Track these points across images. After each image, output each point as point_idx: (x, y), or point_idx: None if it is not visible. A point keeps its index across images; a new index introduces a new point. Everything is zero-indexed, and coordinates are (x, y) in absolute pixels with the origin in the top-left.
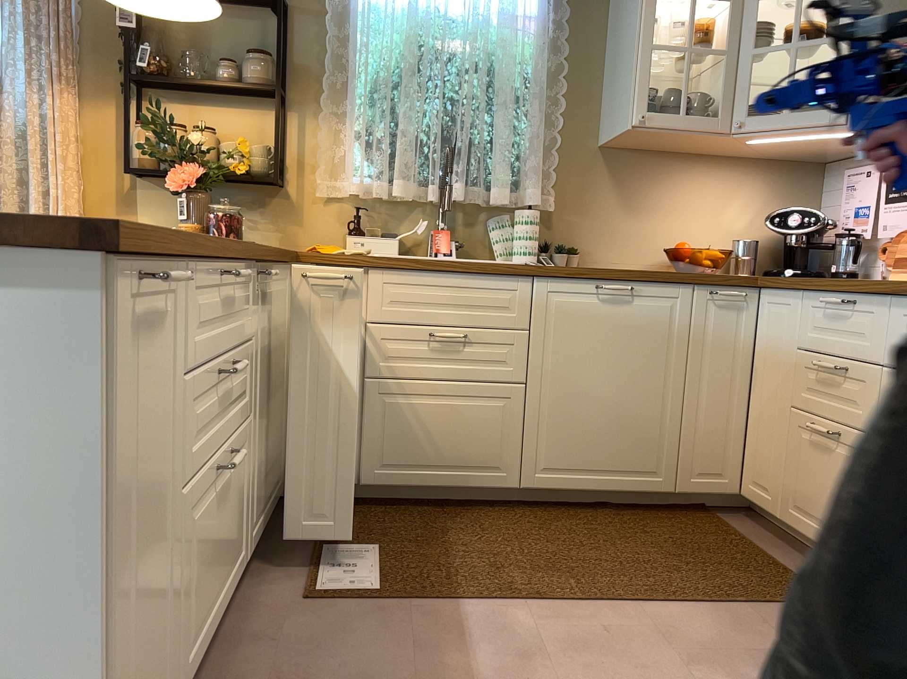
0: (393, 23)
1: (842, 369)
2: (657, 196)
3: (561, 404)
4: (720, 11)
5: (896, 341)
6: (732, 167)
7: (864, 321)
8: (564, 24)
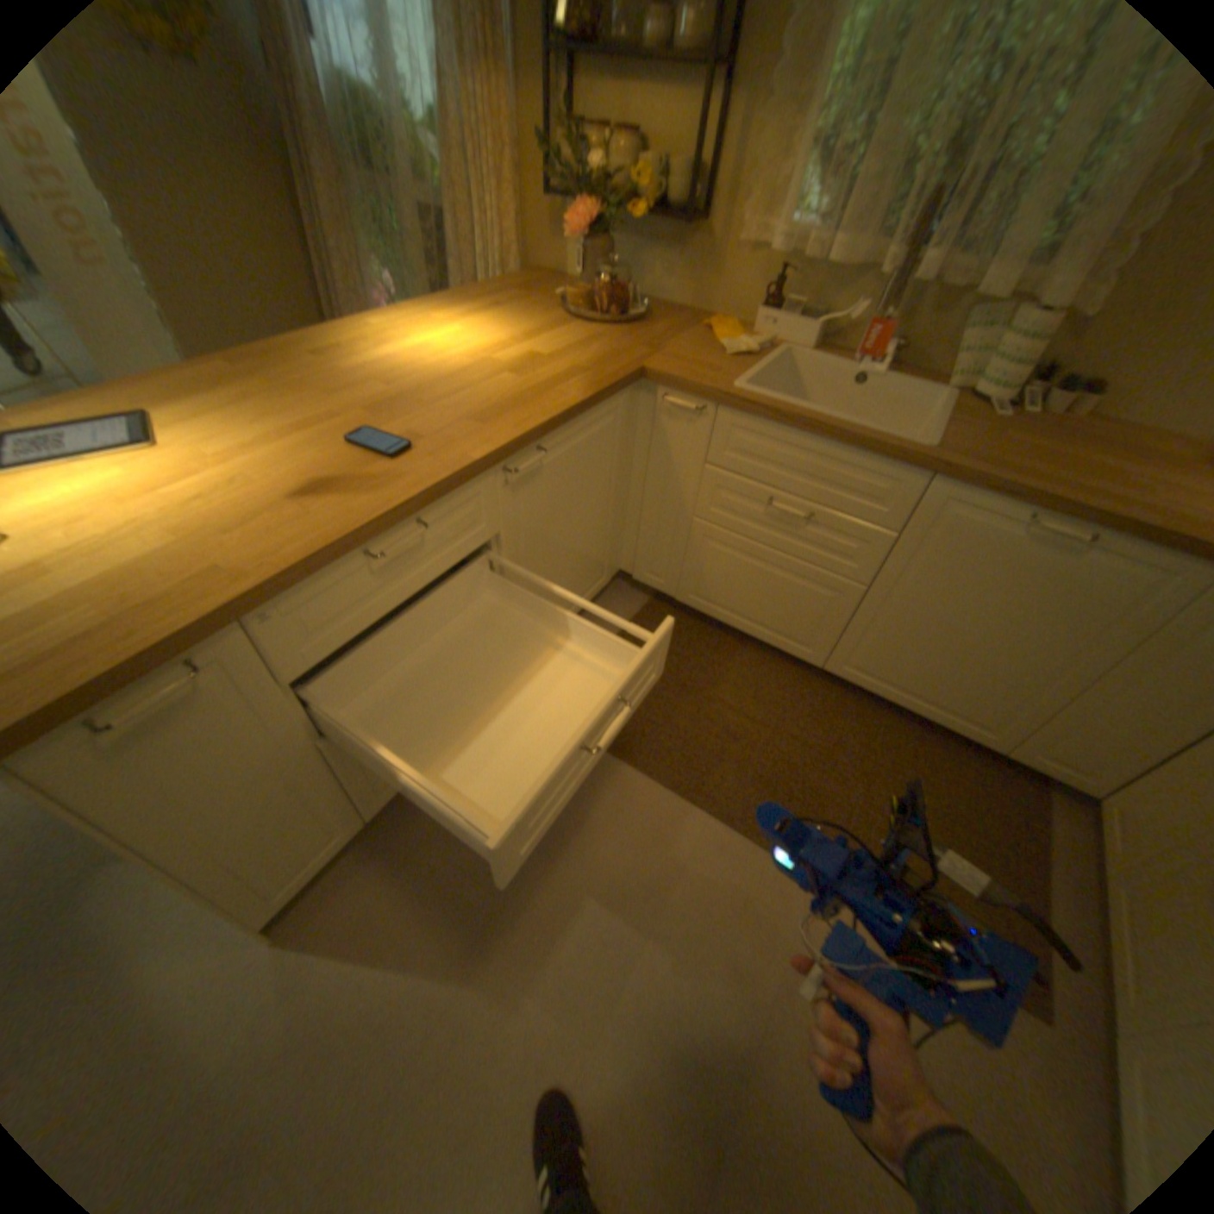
0: None
1: None
2: None
3: (903, 625)
4: None
5: None
6: None
7: None
8: None
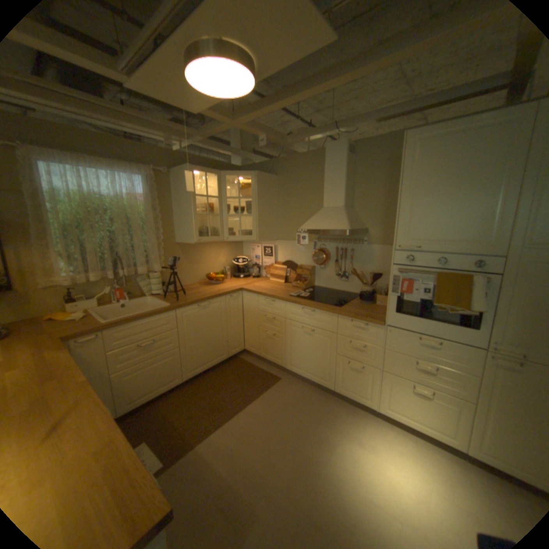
0: (67, 198)
1: (273, 318)
2: (197, 257)
3: (192, 348)
4: (212, 197)
5: (287, 312)
6: (218, 244)
7: (277, 306)
8: (155, 199)
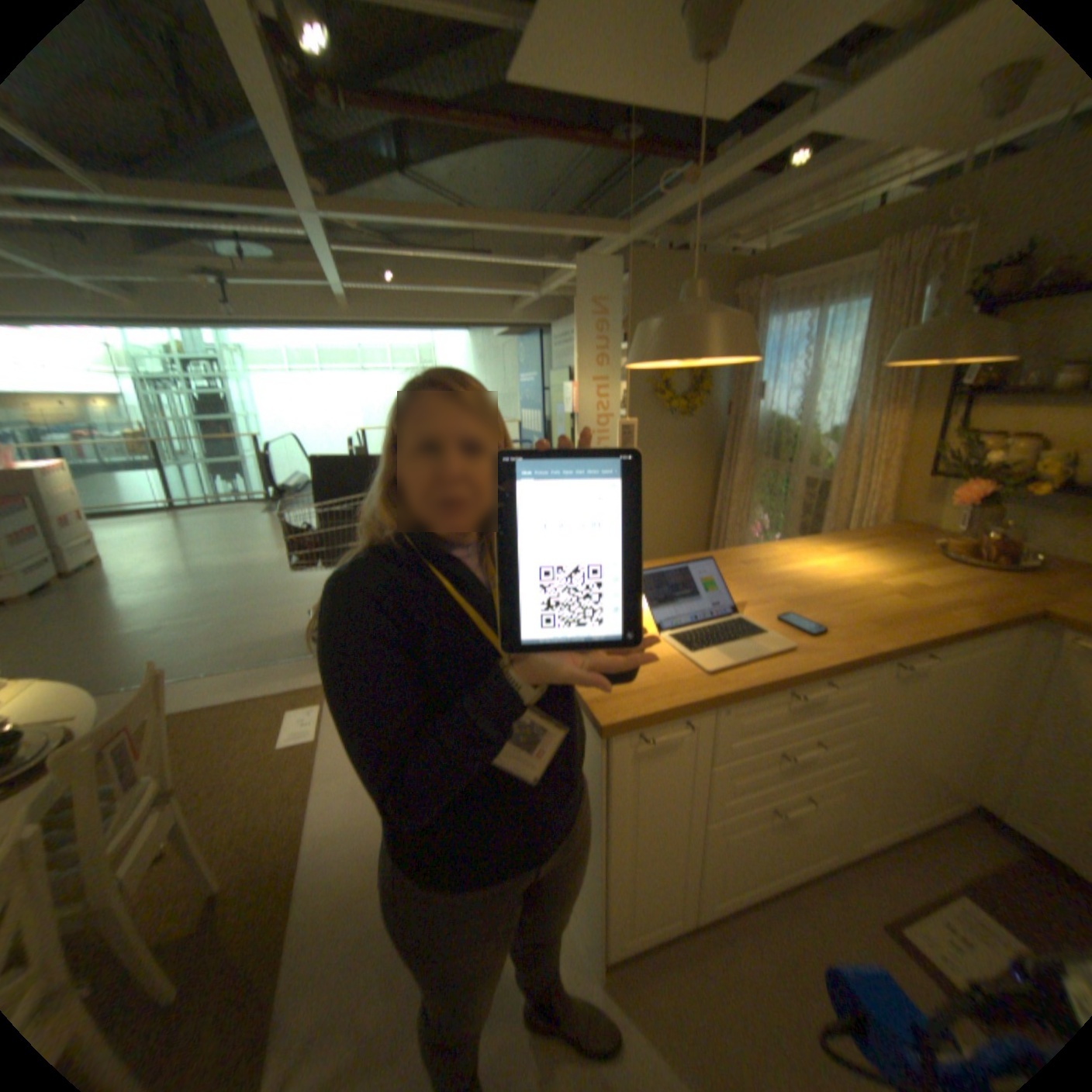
0: None
1: None
2: None
3: None
4: None
5: None
6: None
7: None
8: None
